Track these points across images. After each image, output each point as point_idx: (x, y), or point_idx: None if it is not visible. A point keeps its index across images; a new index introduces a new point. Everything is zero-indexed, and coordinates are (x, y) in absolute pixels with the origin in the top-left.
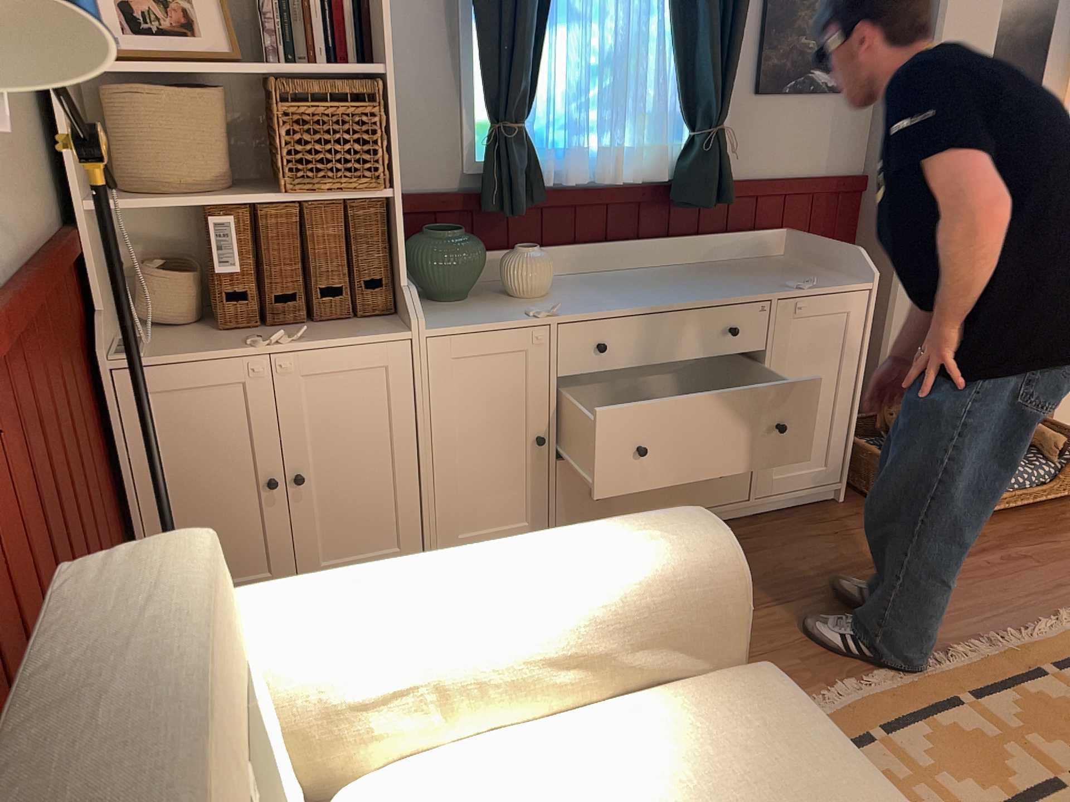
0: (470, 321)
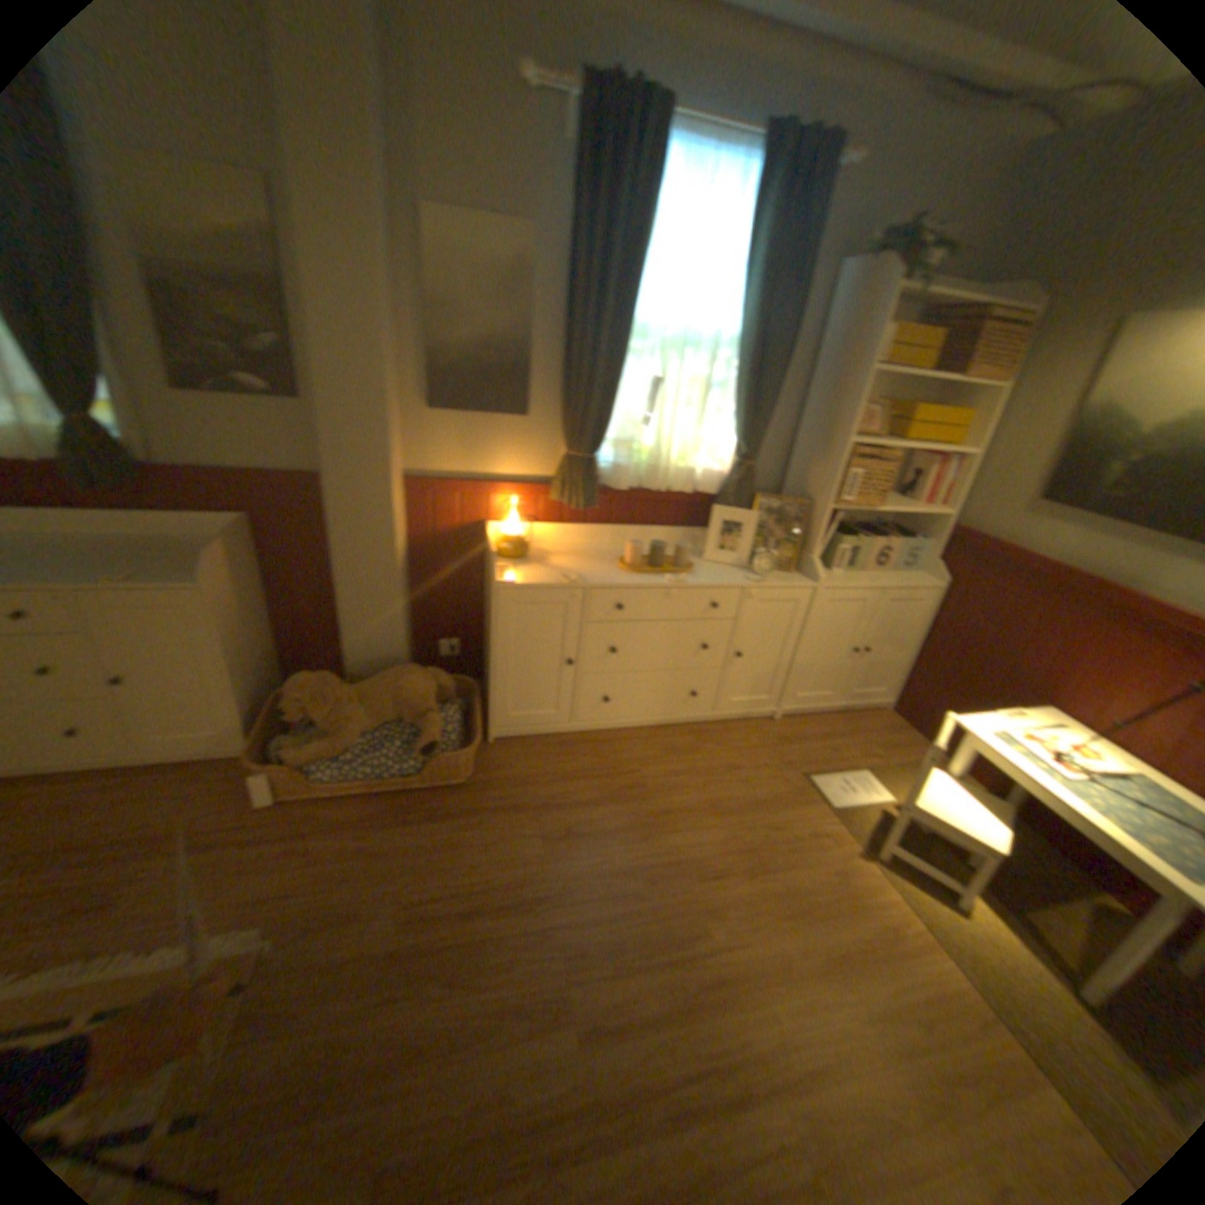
0: None
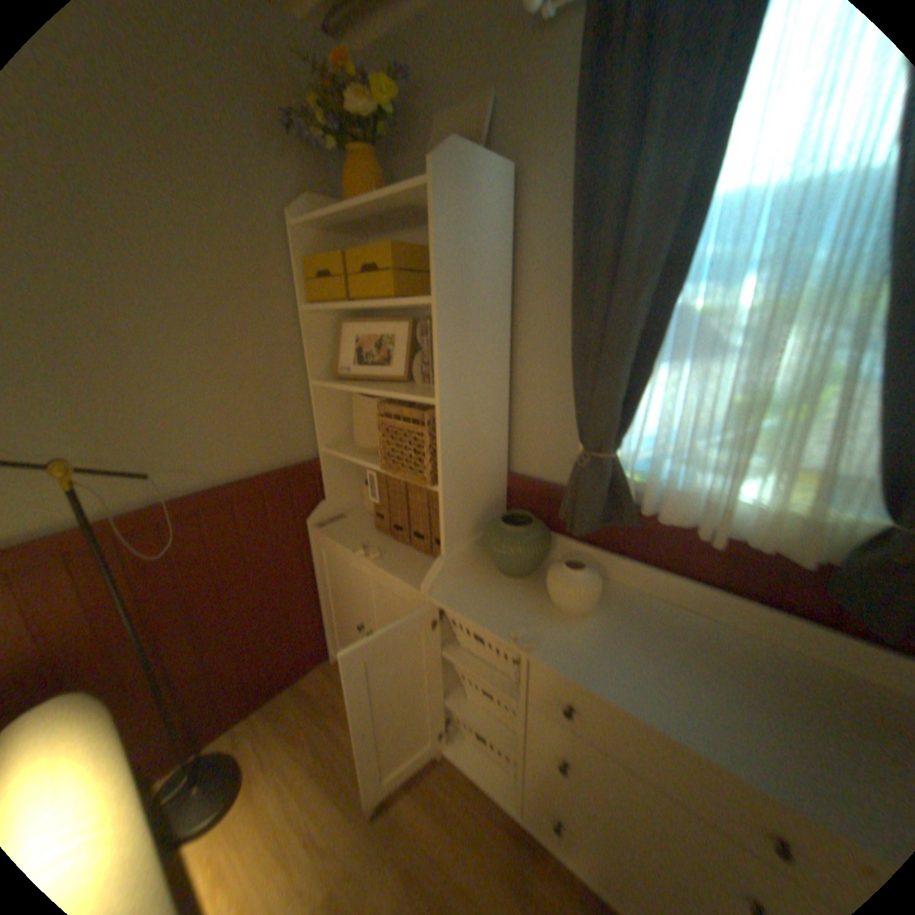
0: (473, 608)
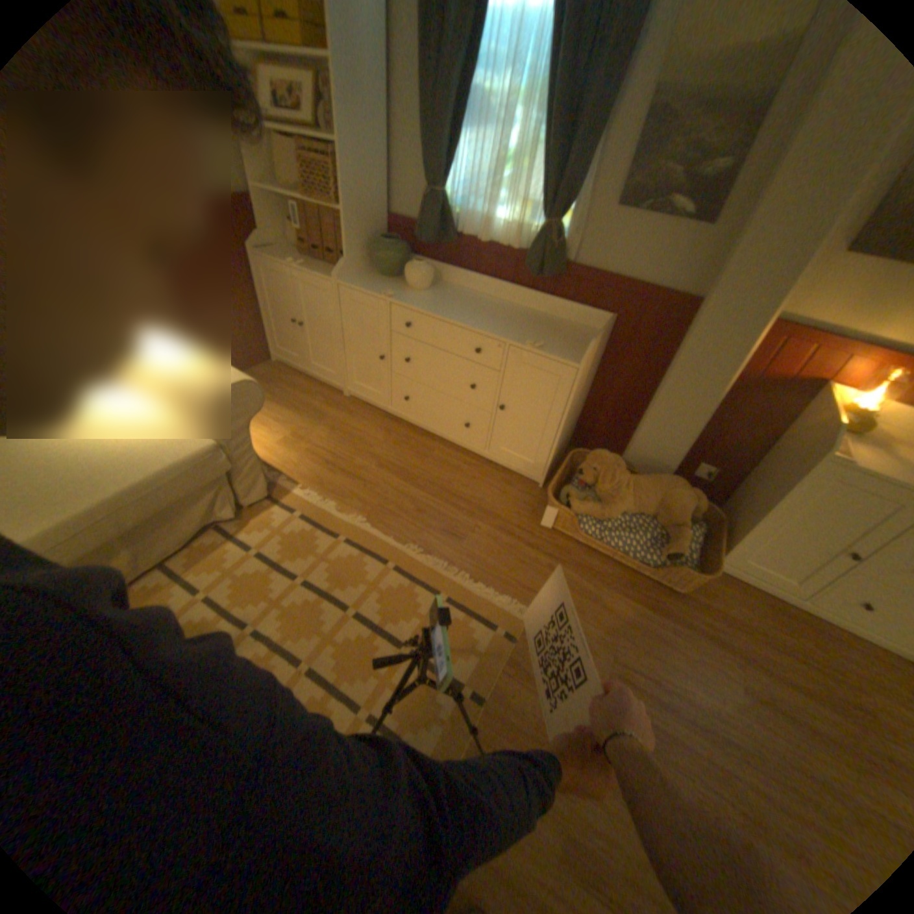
0: (362, 286)
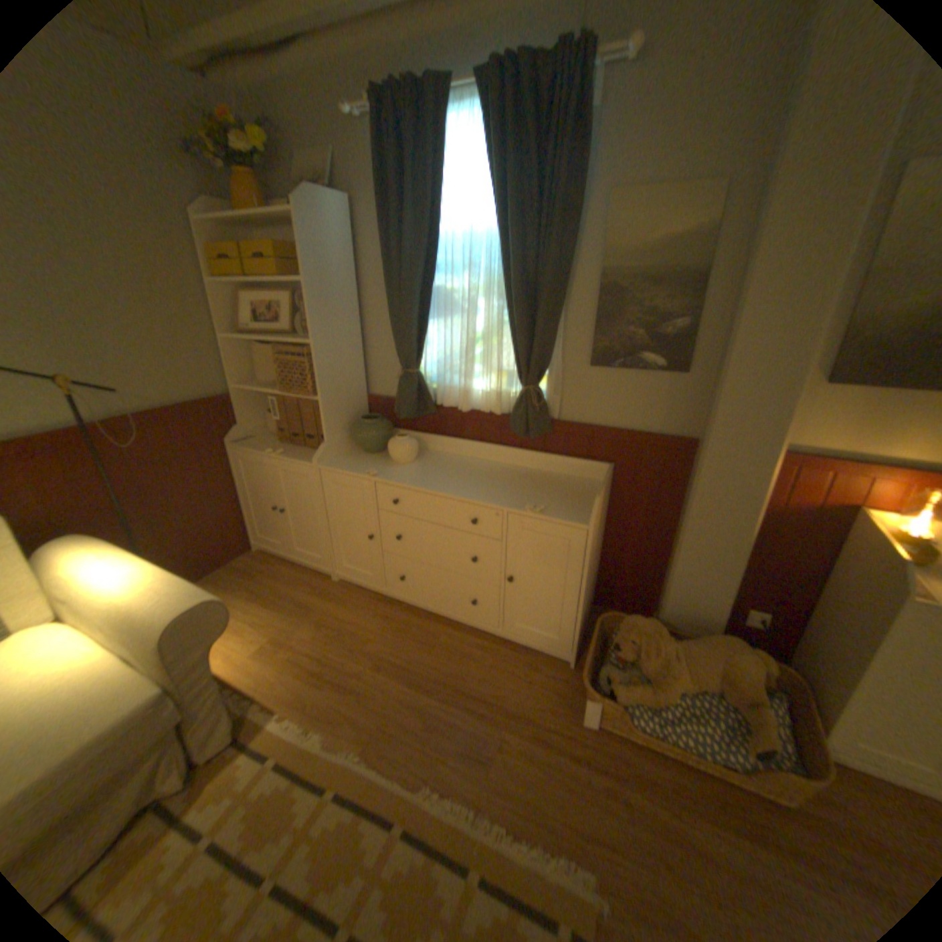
0: (344, 467)
